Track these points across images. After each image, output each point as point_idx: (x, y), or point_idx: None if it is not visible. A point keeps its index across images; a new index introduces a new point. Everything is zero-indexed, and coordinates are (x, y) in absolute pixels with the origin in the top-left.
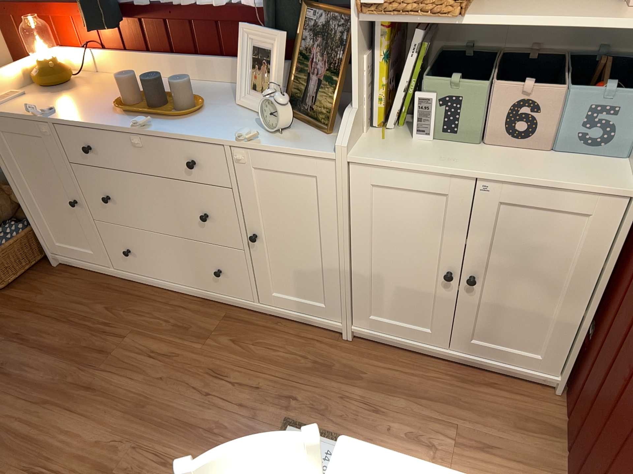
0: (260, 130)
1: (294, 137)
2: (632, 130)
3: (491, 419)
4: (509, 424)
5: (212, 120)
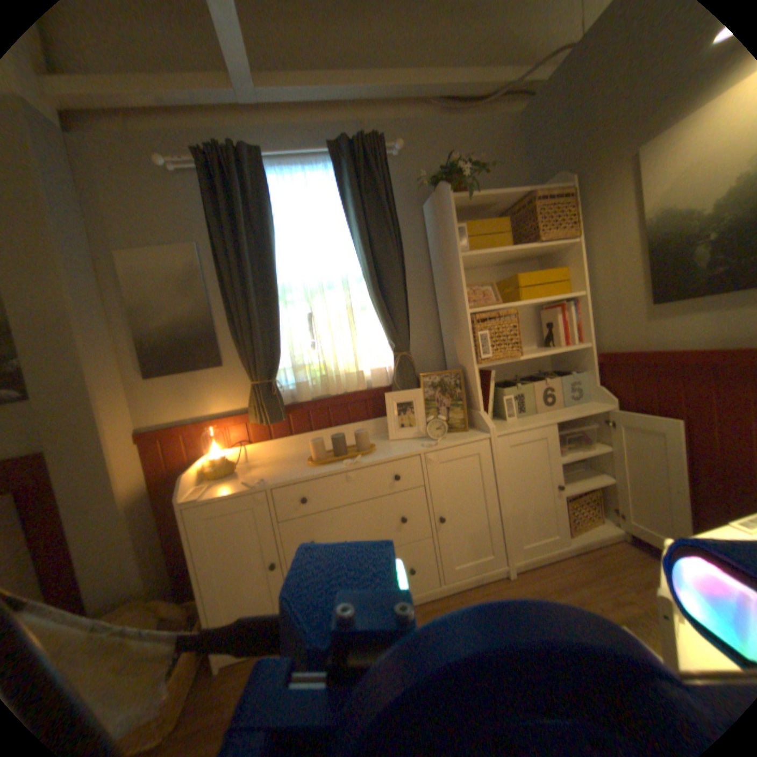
0: (425, 441)
1: (451, 437)
2: (591, 386)
3: (633, 572)
4: (642, 568)
5: (386, 448)
